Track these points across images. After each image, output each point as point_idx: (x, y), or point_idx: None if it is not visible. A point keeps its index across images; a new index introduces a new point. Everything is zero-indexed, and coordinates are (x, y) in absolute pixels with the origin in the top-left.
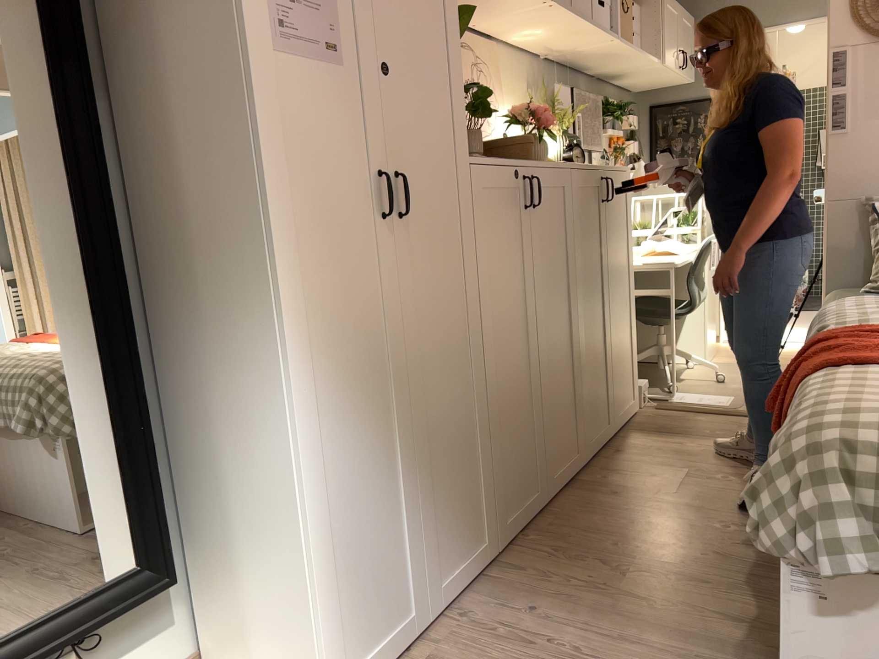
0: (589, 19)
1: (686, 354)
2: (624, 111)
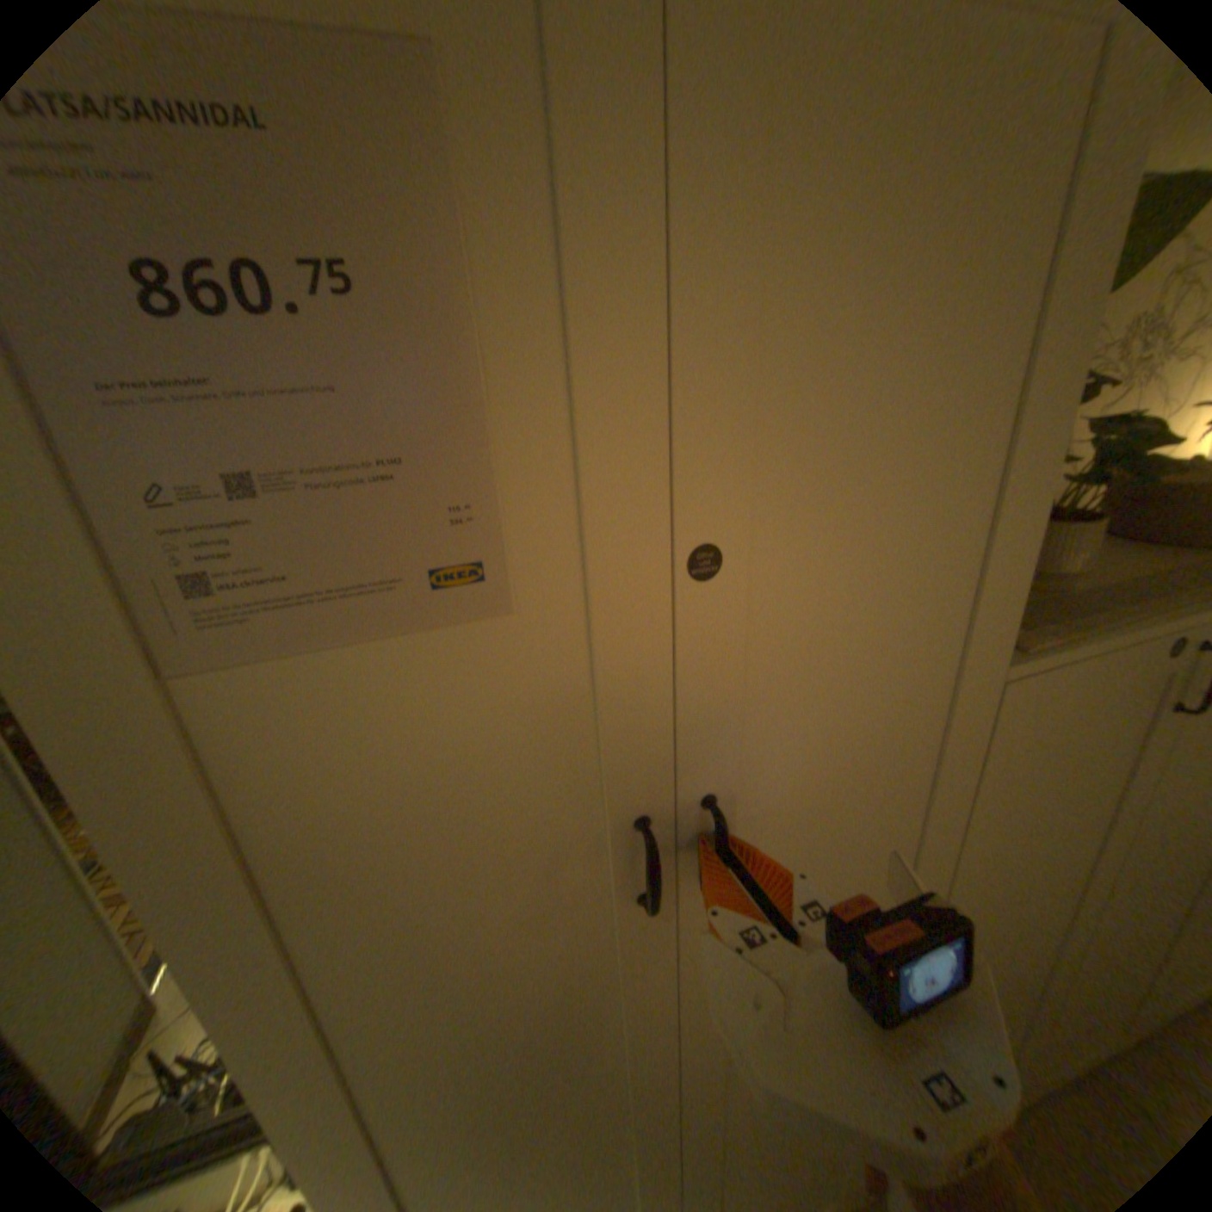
0: None
1: None
2: None
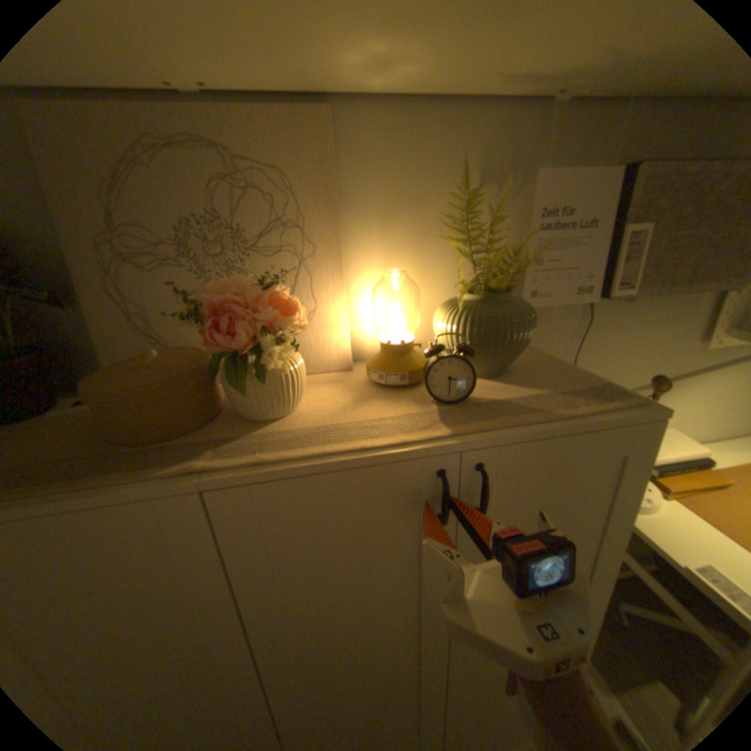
0: None
1: None
2: None
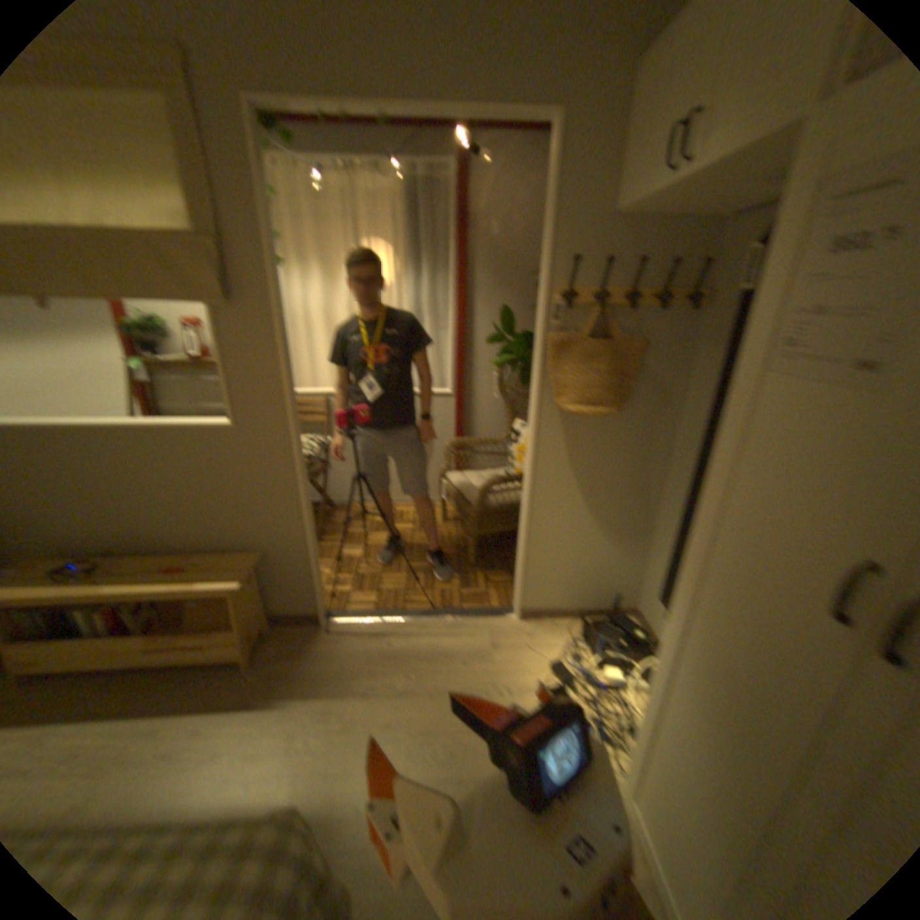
0: None
1: None
2: None
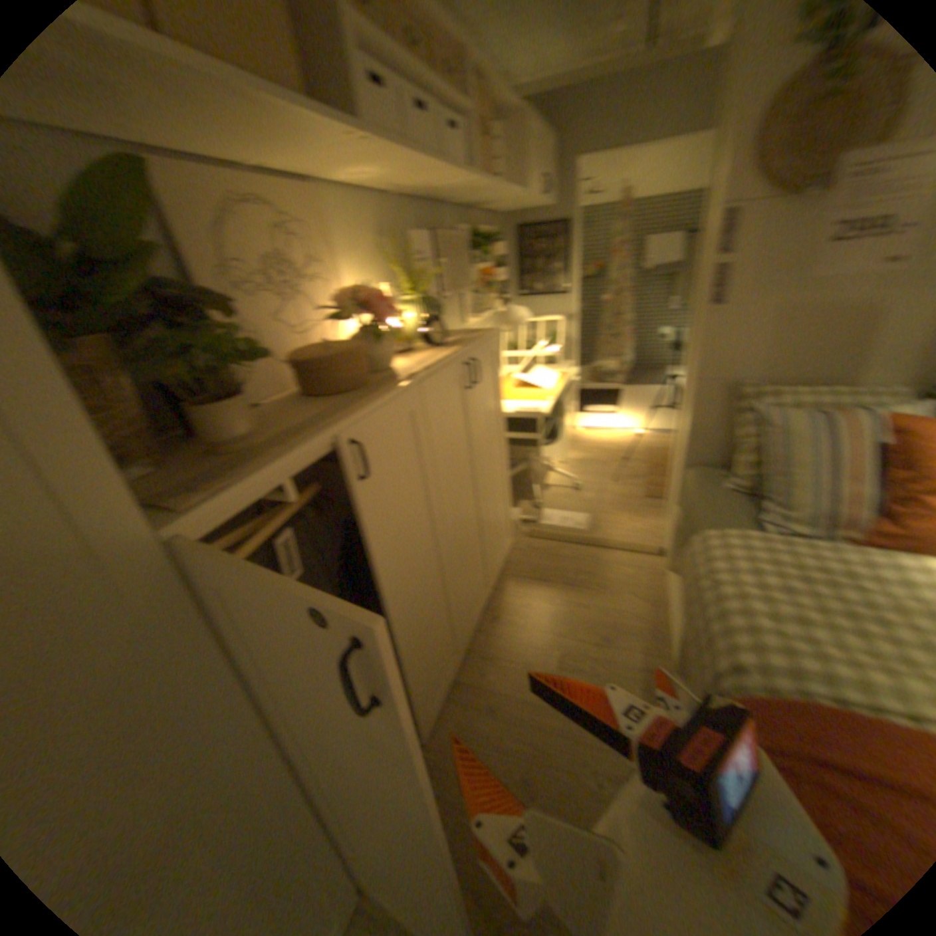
0: (437, 151)
1: (550, 460)
2: (496, 236)
